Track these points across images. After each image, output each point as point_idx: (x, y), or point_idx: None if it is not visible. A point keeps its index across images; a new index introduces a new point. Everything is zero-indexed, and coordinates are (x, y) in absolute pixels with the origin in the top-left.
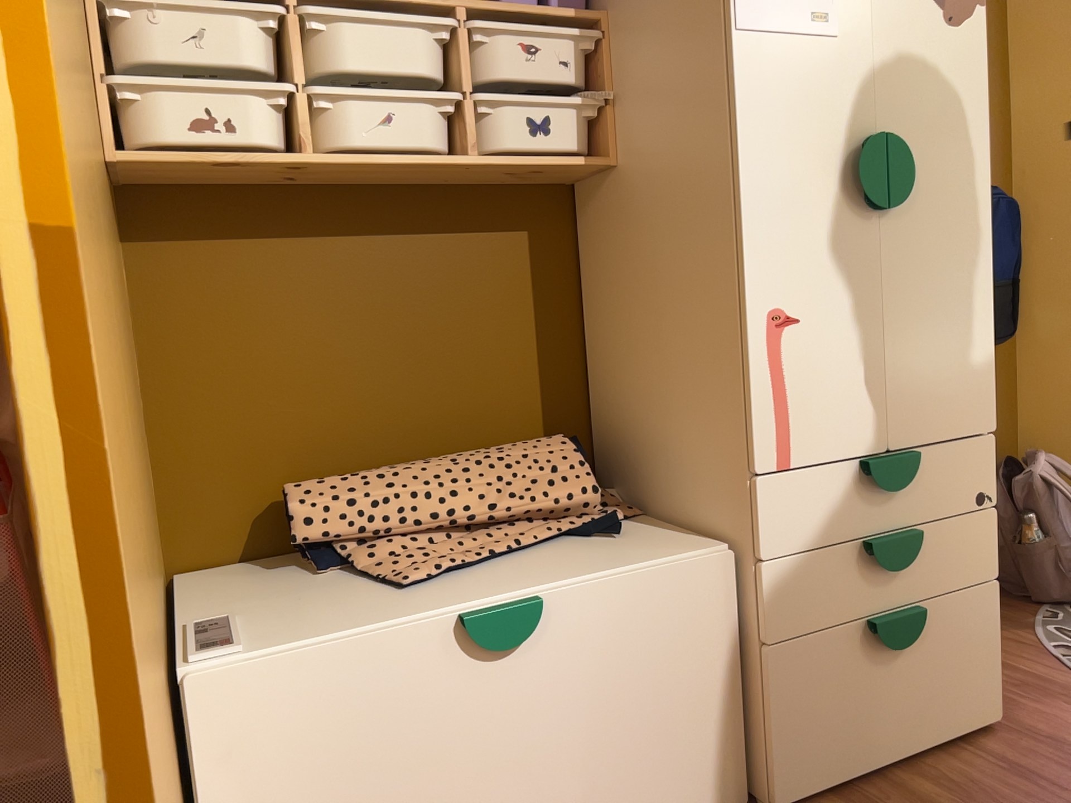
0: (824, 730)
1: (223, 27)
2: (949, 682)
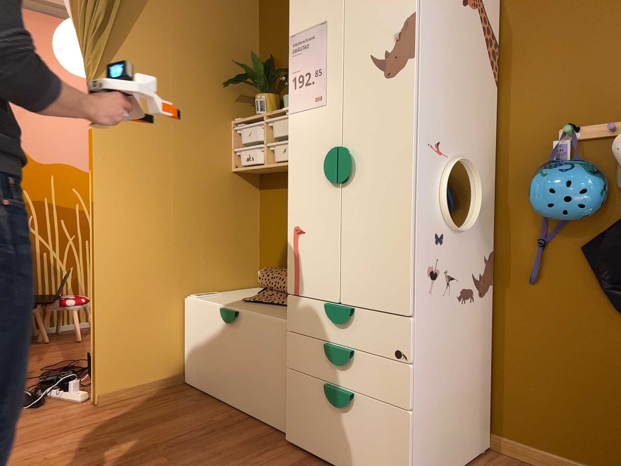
0: (305, 421)
1: (251, 130)
2: (370, 451)
